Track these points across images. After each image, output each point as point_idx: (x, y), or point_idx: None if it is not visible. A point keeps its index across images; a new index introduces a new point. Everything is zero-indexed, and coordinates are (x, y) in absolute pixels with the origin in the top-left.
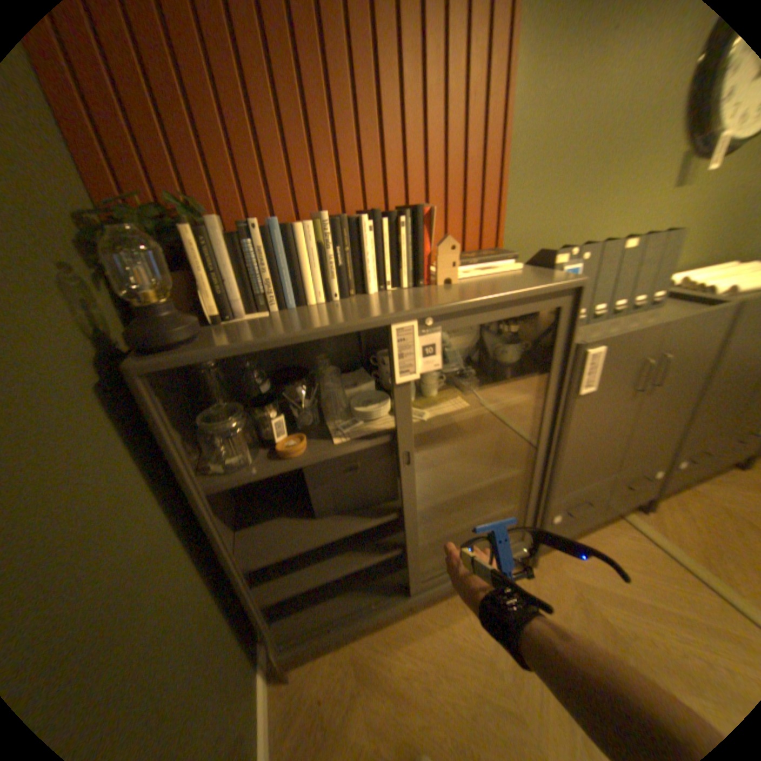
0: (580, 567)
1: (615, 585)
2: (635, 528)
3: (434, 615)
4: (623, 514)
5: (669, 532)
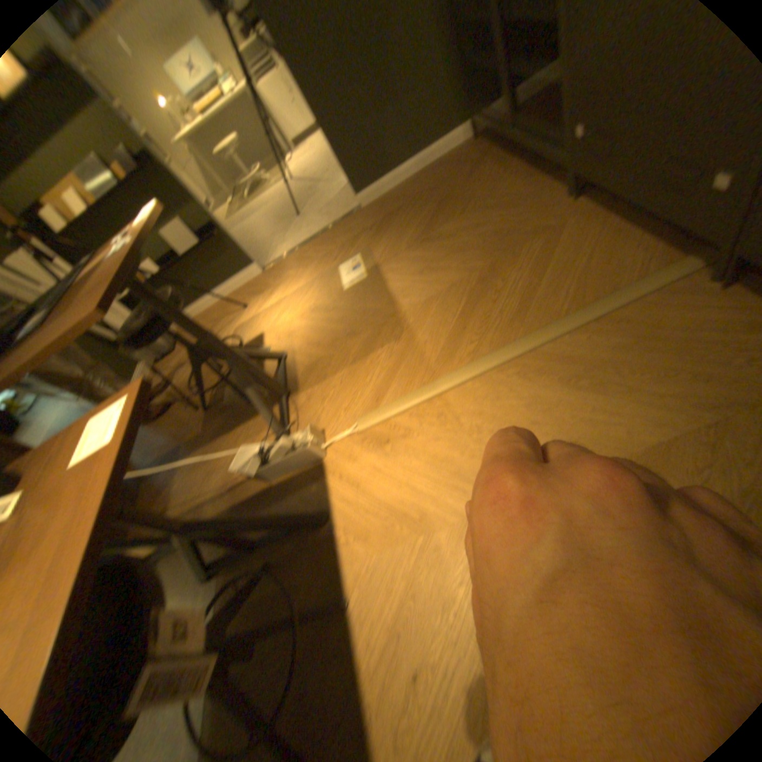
0: (584, 225)
1: (567, 247)
2: (671, 263)
3: (519, 166)
4: (660, 216)
5: (676, 297)
